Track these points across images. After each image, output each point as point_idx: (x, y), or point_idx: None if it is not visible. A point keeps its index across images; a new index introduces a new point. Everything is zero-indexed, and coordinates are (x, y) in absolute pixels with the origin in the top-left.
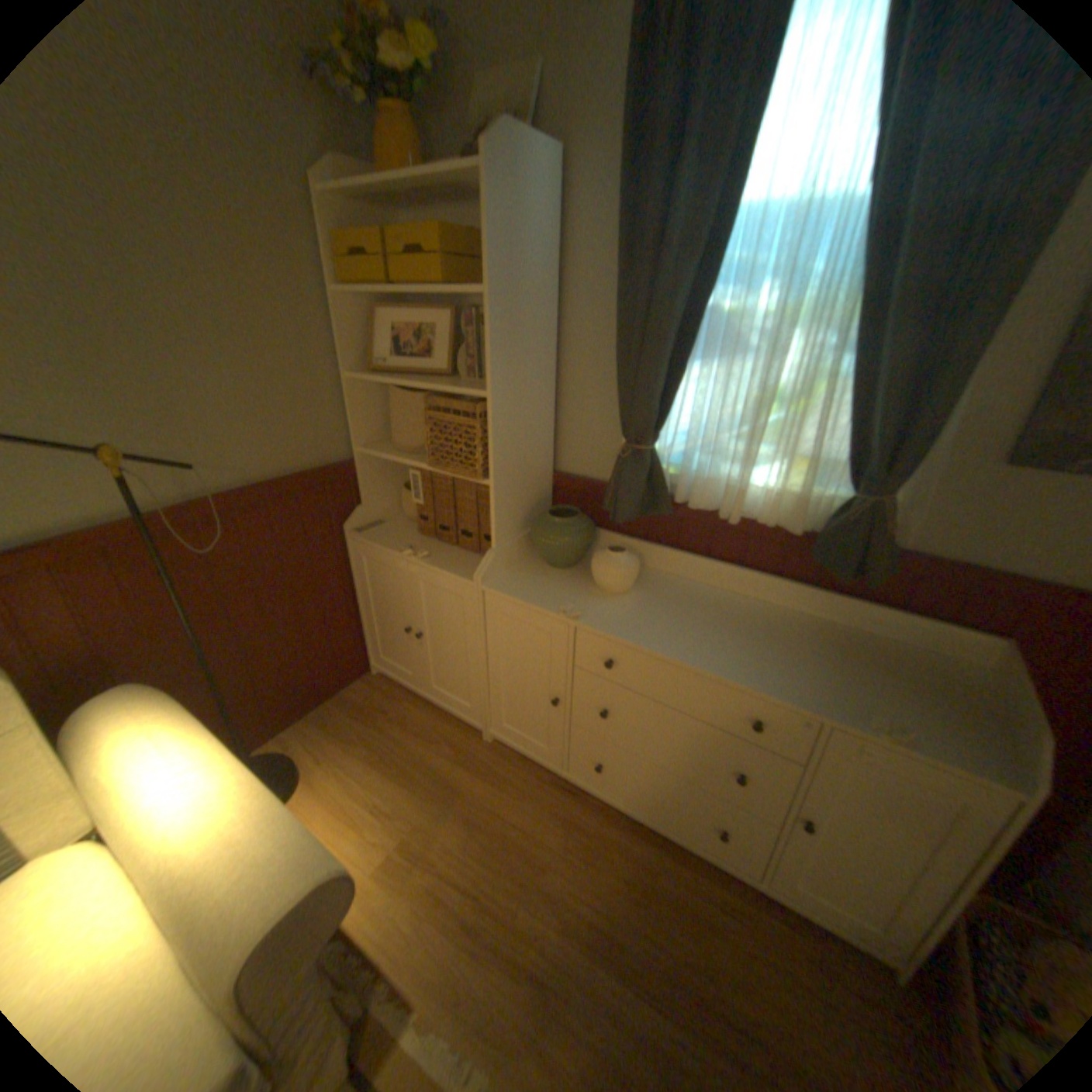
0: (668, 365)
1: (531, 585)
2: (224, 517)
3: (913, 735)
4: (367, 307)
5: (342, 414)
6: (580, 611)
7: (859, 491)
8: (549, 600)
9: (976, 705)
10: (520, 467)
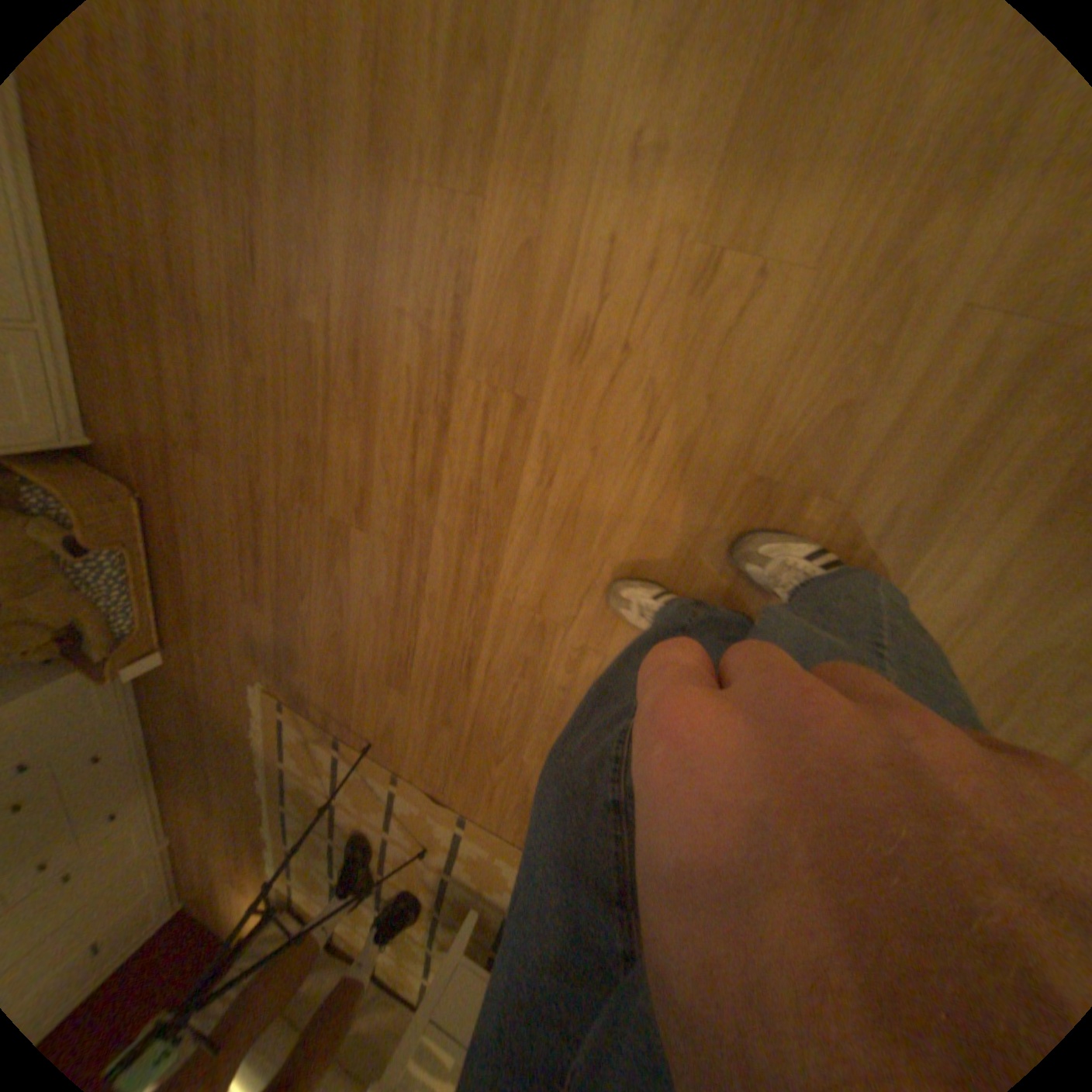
0: None
1: None
2: None
3: None
4: None
5: None
6: None
7: None
8: None
9: None
10: None
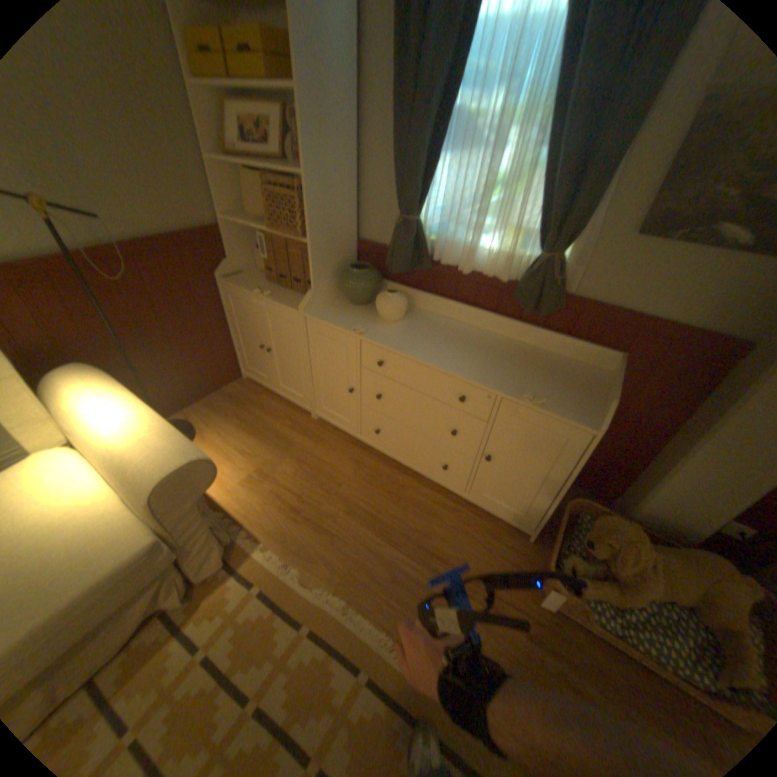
0: (431, 154)
1: (336, 314)
2: (127, 258)
3: (545, 401)
4: (218, 98)
5: (207, 187)
6: (365, 330)
7: (544, 251)
8: (346, 324)
9: (592, 389)
10: (330, 231)
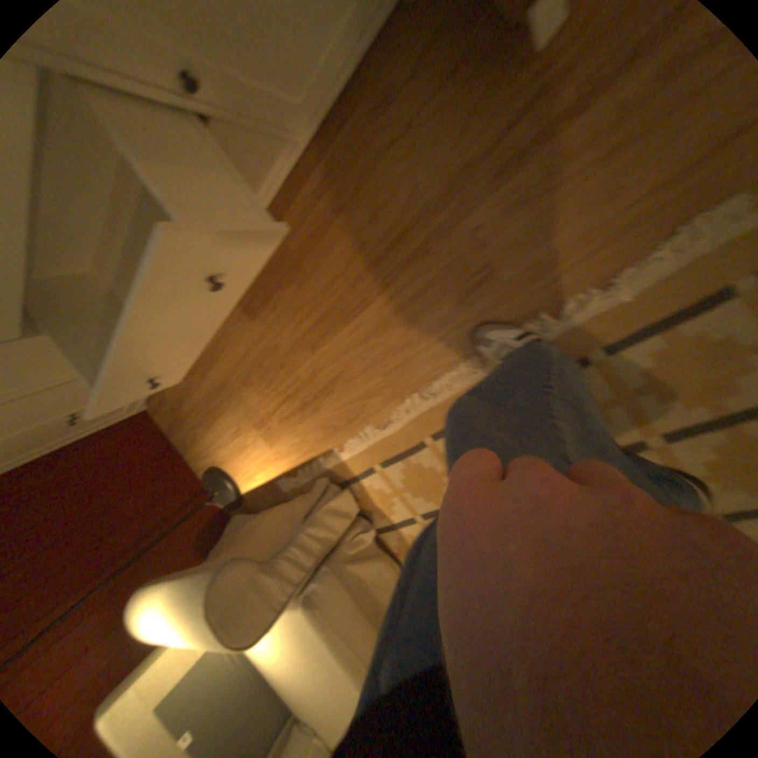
0: None
1: None
2: None
3: None
4: None
5: None
6: None
7: None
8: None
9: None
10: None
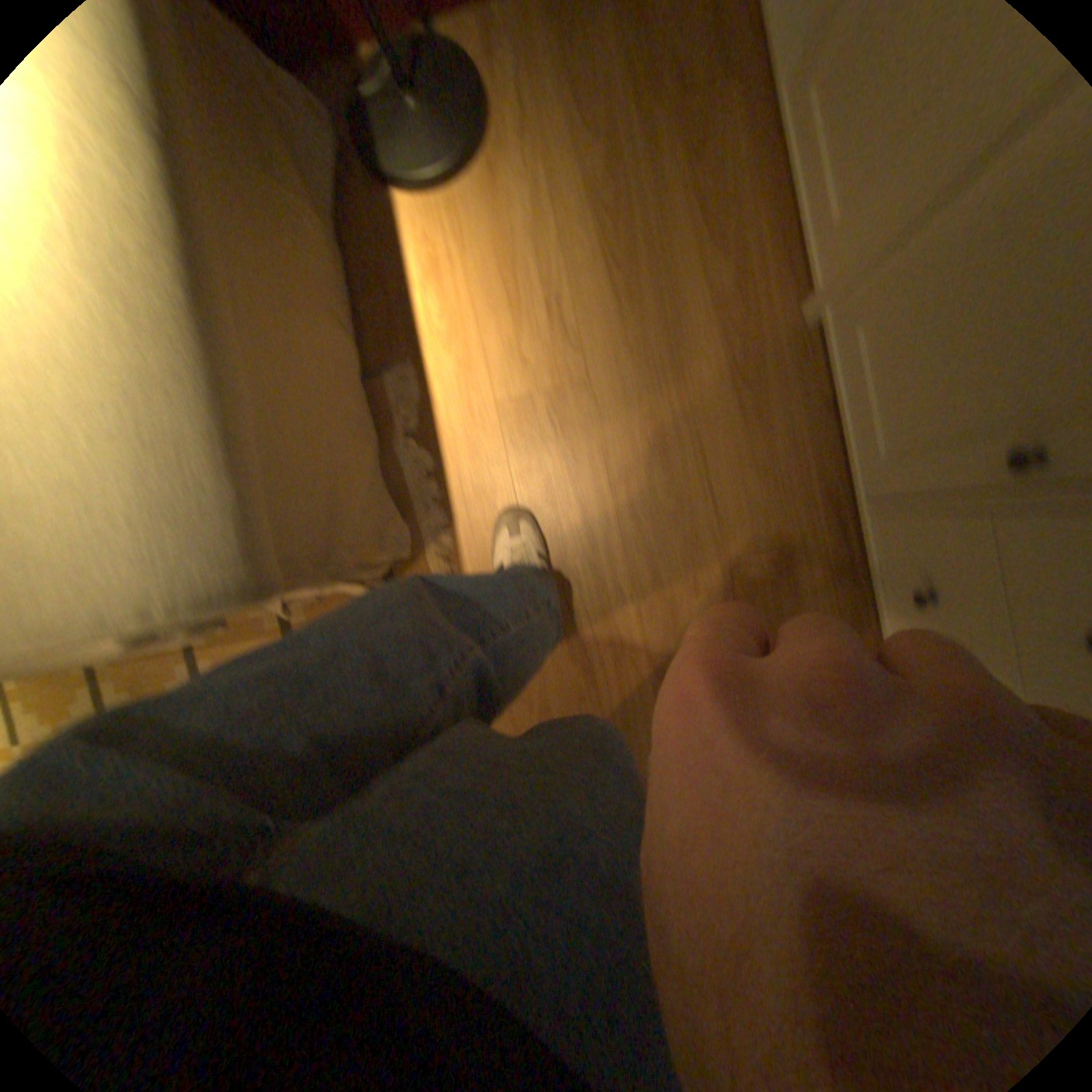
0: None
1: None
2: None
3: None
4: None
5: None
6: None
7: None
8: None
9: None
10: None
